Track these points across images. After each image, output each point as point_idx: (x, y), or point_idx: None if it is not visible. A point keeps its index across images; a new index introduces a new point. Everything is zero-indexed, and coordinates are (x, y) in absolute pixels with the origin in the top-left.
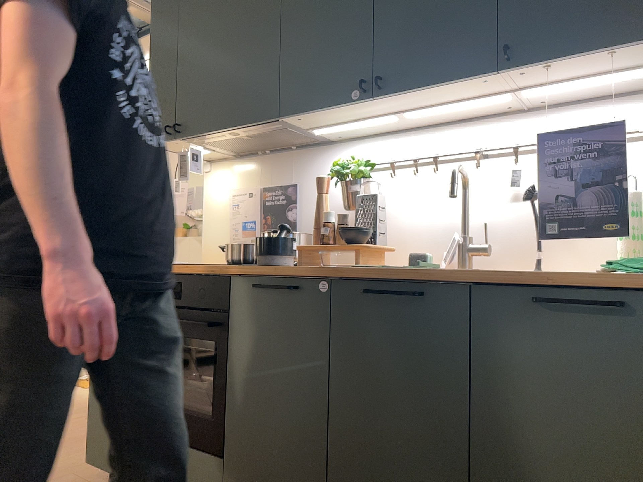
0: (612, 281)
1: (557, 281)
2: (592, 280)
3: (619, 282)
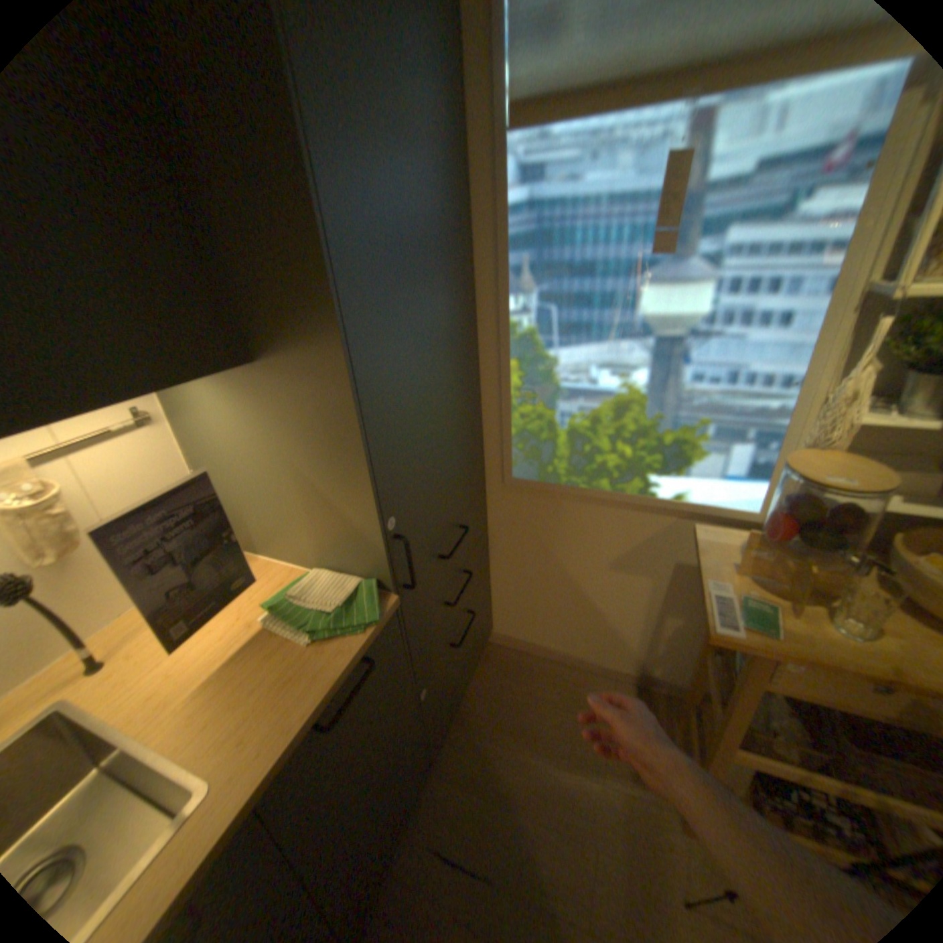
0: (361, 656)
1: (328, 698)
2: (336, 666)
3: (353, 649)
